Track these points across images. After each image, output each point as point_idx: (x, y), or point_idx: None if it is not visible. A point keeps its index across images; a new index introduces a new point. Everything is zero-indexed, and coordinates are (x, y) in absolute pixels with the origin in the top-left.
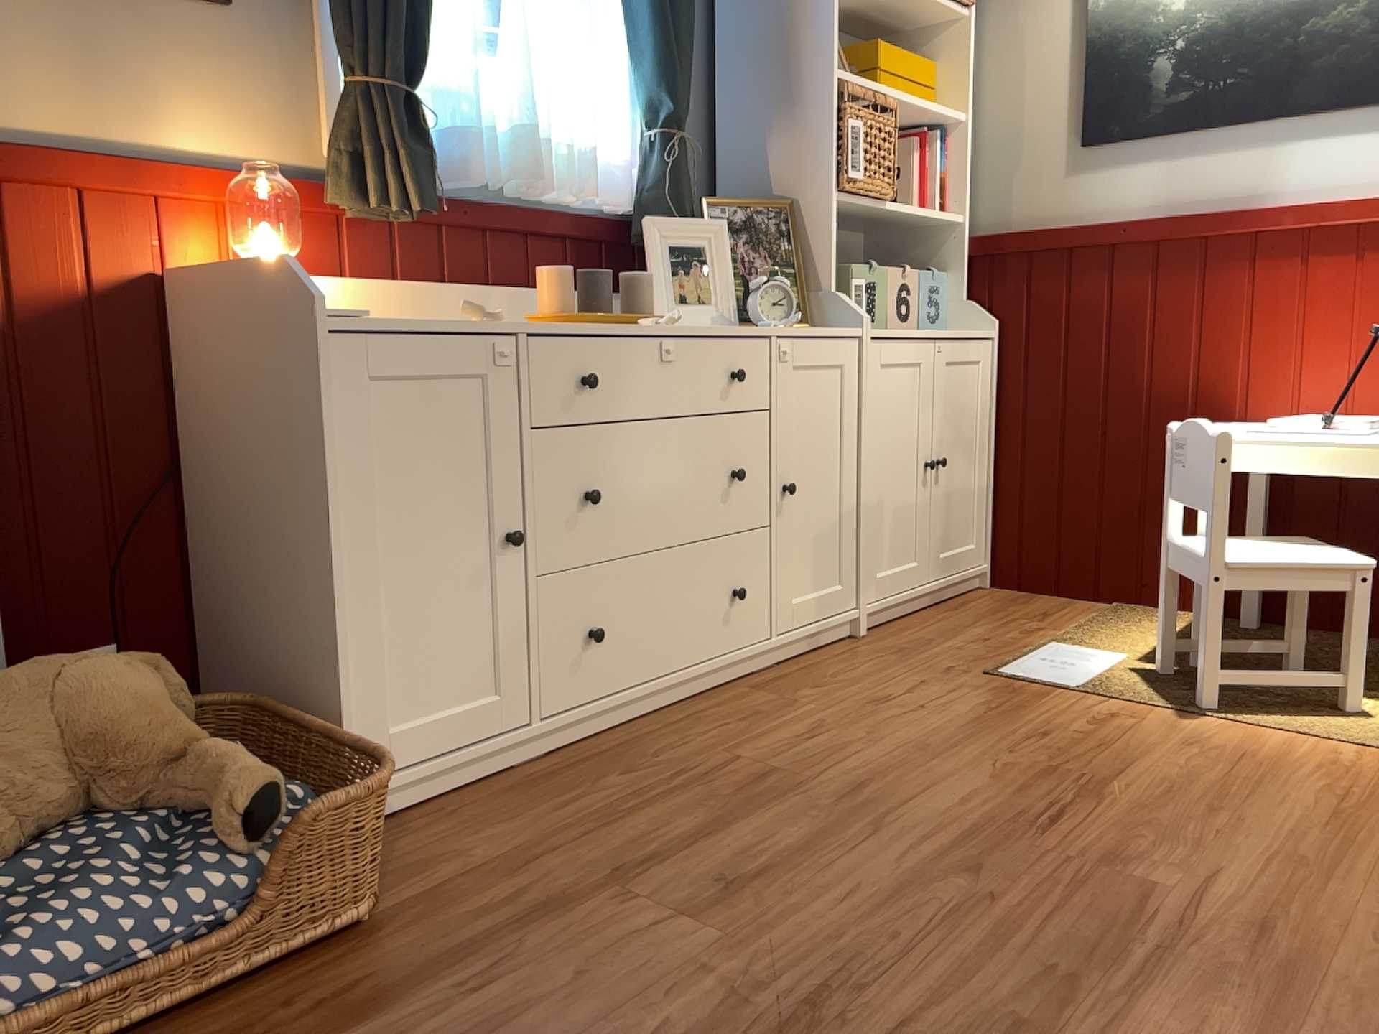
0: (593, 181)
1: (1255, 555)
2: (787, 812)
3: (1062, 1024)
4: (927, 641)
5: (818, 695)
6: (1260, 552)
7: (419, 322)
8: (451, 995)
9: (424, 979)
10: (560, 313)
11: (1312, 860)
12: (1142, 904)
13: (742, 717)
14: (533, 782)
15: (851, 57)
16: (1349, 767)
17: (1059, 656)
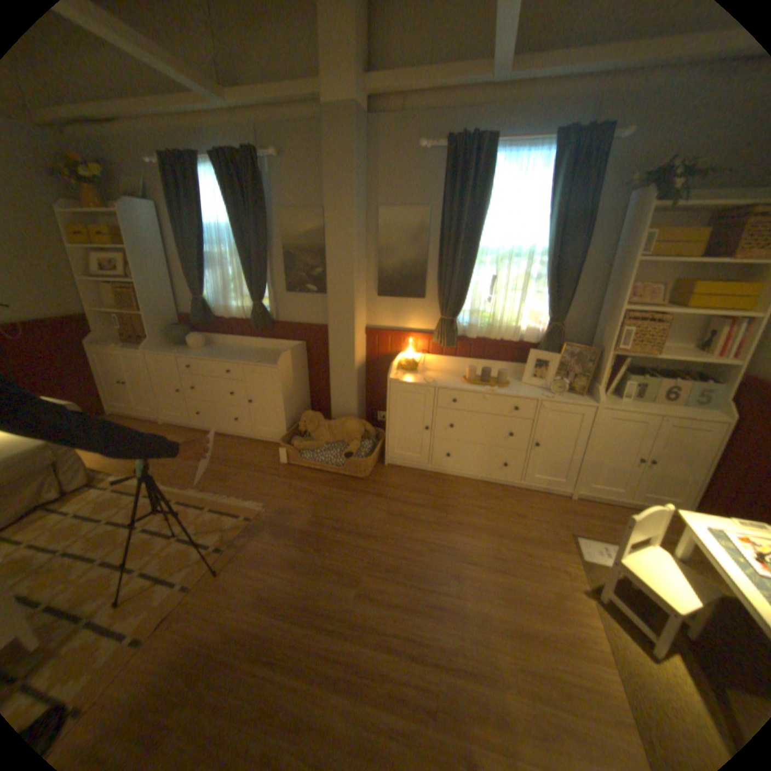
0: (526, 333)
1: (645, 572)
2: (437, 516)
3: (383, 573)
4: (589, 516)
5: (511, 503)
6: (658, 575)
7: (416, 380)
8: (352, 496)
9: (355, 491)
10: (466, 380)
11: (490, 625)
12: (439, 585)
13: (482, 494)
14: (421, 476)
15: (687, 284)
16: (584, 648)
17: (616, 554)
